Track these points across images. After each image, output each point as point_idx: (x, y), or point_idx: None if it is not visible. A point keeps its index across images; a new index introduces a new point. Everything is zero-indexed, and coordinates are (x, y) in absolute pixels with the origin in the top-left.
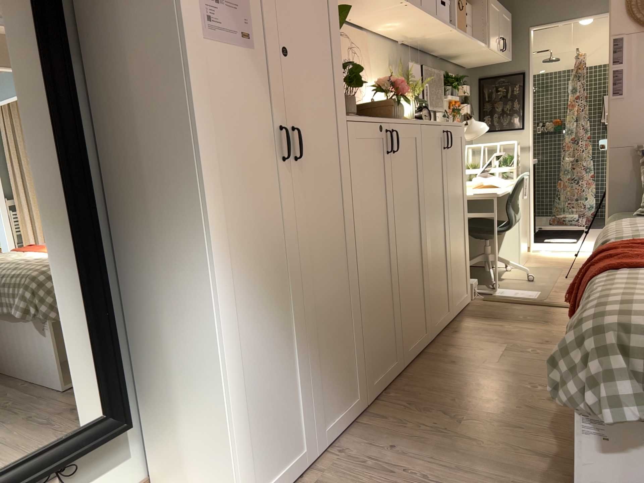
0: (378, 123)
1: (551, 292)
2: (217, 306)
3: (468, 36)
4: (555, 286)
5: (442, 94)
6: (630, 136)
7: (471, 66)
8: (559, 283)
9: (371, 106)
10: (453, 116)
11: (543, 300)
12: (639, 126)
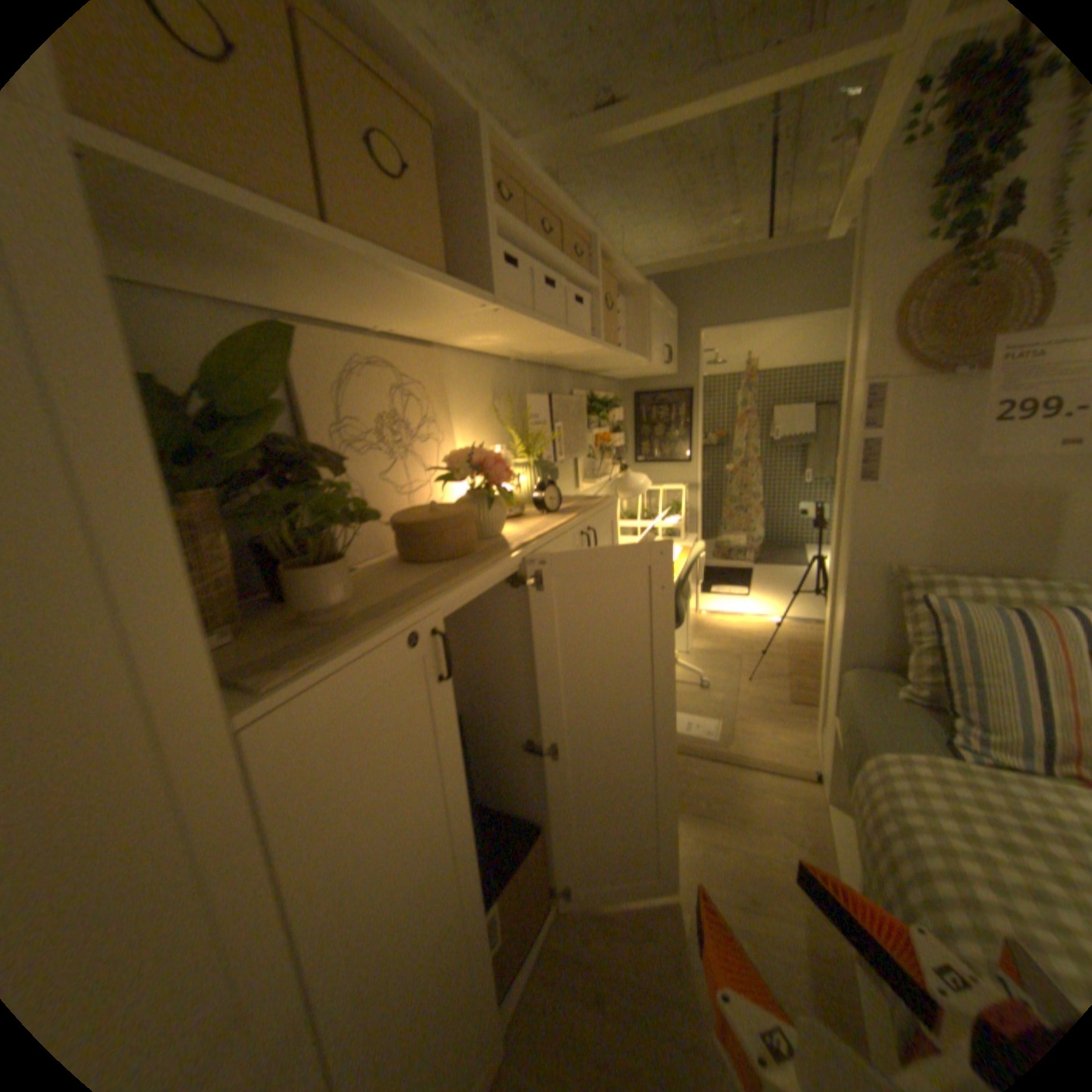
0: (409, 628)
1: (739, 726)
2: None
3: (626, 350)
4: (741, 707)
5: (589, 428)
6: (888, 549)
7: (628, 378)
8: (745, 700)
9: (428, 532)
10: (603, 456)
11: (731, 755)
12: (905, 535)
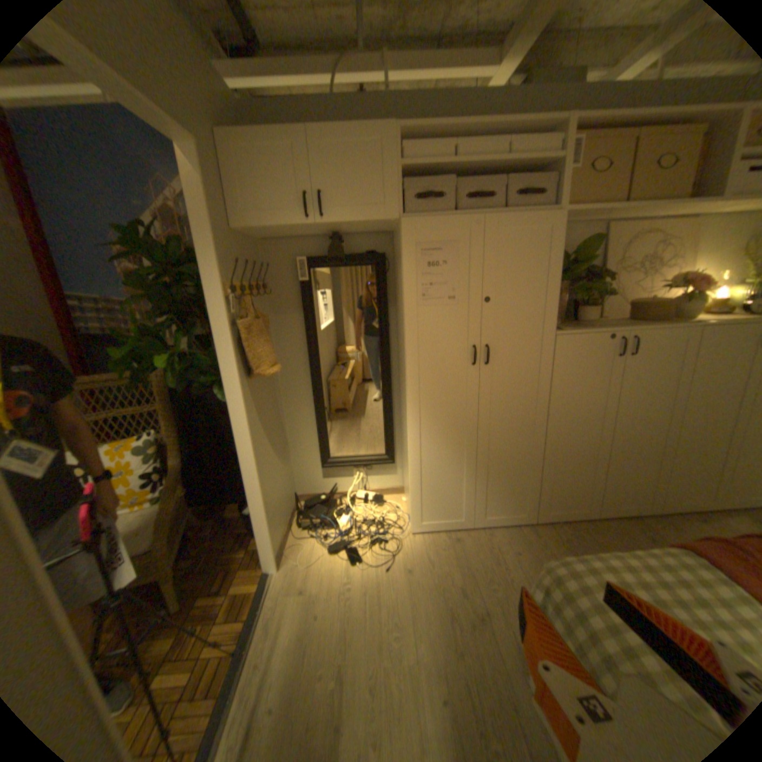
0: (612, 334)
1: None
2: (412, 434)
3: None
4: None
5: None
6: None
7: None
8: None
9: (643, 309)
10: None
11: None
12: None
